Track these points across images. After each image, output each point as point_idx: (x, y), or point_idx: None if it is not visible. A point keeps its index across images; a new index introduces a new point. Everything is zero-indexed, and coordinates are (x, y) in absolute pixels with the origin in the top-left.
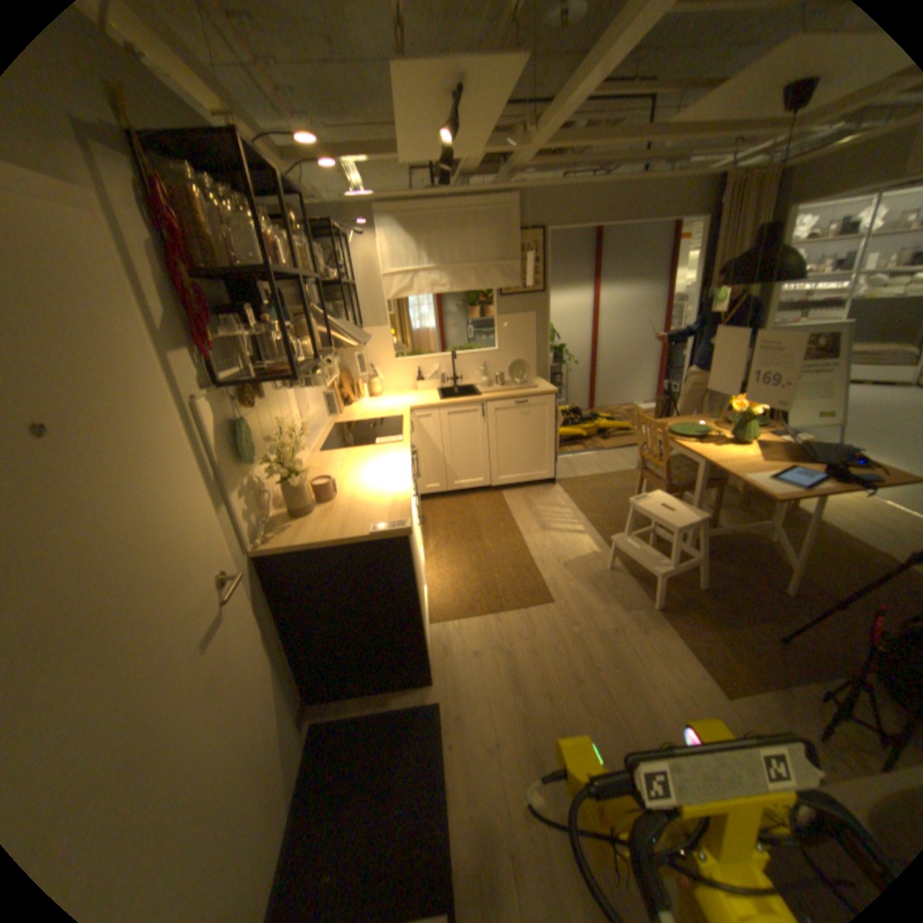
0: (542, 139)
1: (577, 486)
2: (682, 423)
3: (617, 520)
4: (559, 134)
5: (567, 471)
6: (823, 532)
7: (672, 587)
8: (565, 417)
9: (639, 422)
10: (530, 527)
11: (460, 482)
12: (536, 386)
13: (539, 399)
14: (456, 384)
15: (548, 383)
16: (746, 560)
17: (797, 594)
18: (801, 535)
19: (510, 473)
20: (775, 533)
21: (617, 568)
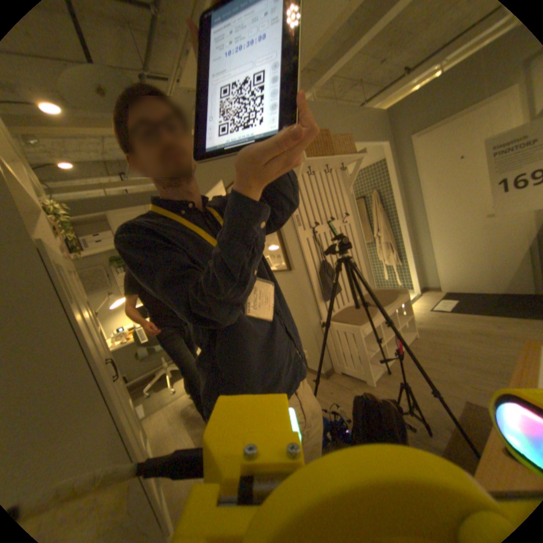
0: None
1: None
2: None
3: None
4: None
5: None
6: None
7: None
8: None
9: None
10: None
11: None
12: None
13: None
14: None
15: None
16: None
17: None
18: None
19: None
20: None
21: None
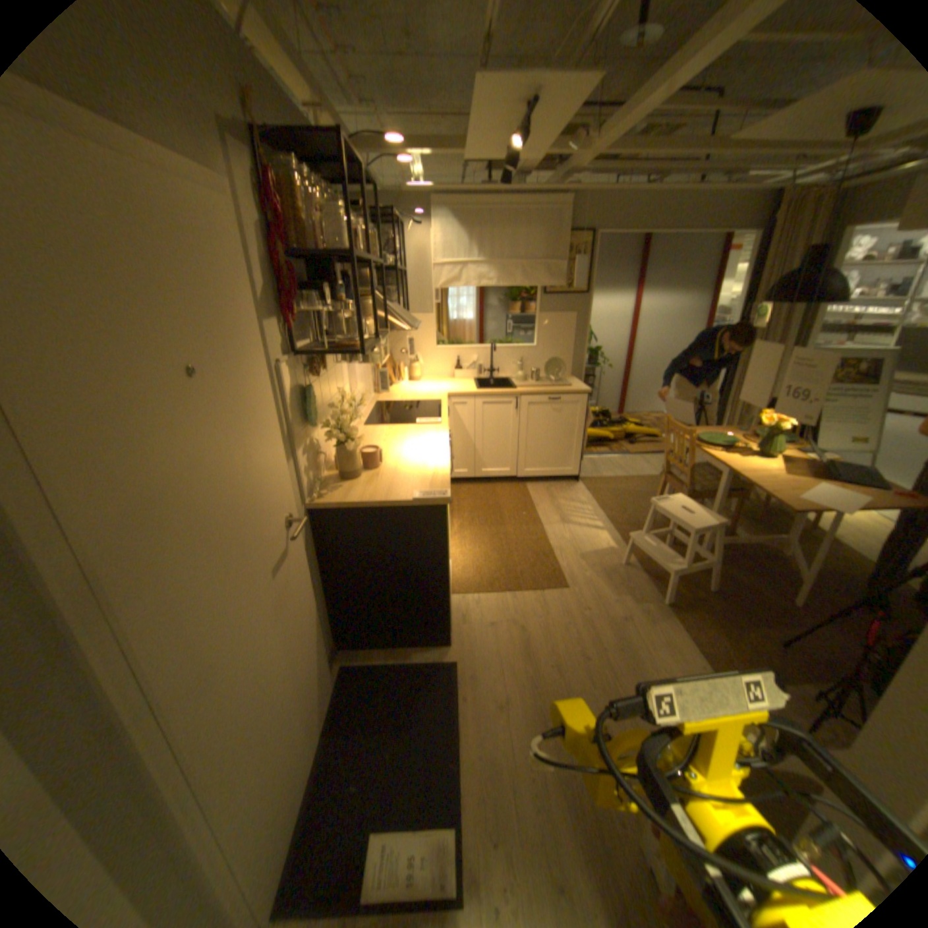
0: (603, 144)
1: (600, 485)
2: (711, 432)
3: (636, 520)
4: (620, 141)
5: (591, 470)
6: (840, 552)
7: (683, 586)
8: (594, 418)
9: (668, 427)
10: (551, 519)
11: (488, 470)
12: (569, 385)
13: (571, 397)
14: (492, 376)
15: (581, 383)
16: (759, 569)
17: (805, 605)
18: (817, 552)
19: (536, 467)
20: (791, 548)
21: (632, 563)
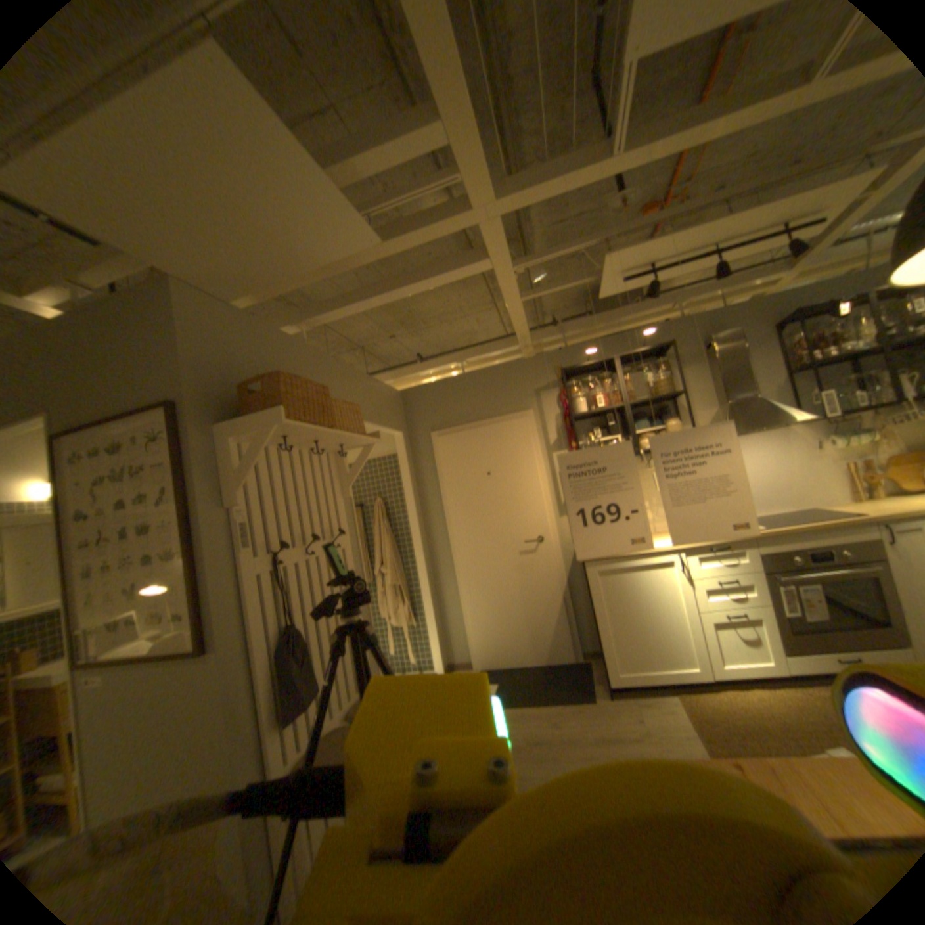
0: None
1: None
2: None
3: None
4: None
5: None
6: None
7: None
8: None
9: None
10: None
11: None
12: None
13: None
14: None
15: None
16: None
17: None
18: None
19: None
20: None
21: None
